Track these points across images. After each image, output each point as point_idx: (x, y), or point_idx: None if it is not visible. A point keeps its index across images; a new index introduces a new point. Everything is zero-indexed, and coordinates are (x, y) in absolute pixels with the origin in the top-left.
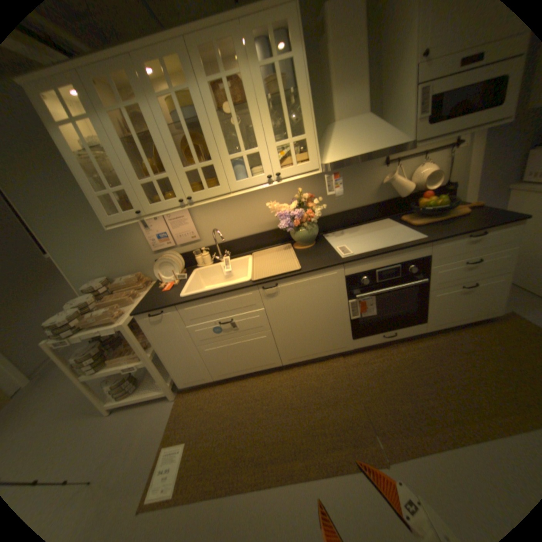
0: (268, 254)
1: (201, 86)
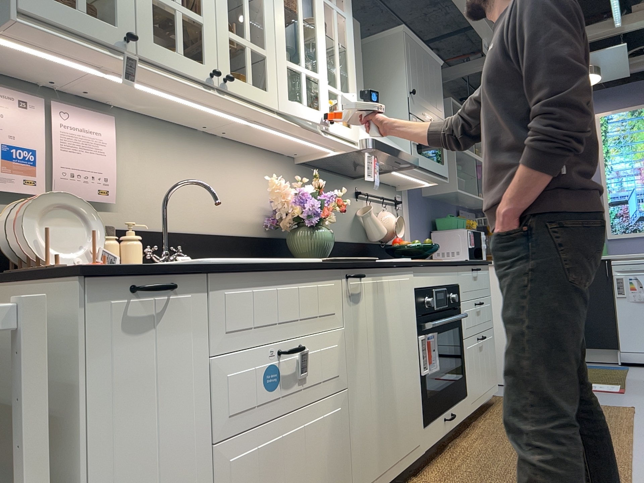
0: None
1: None
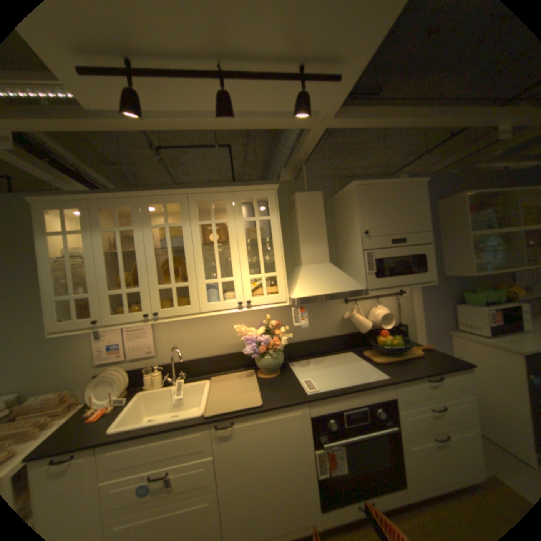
0: (228, 380)
1: (193, 227)
